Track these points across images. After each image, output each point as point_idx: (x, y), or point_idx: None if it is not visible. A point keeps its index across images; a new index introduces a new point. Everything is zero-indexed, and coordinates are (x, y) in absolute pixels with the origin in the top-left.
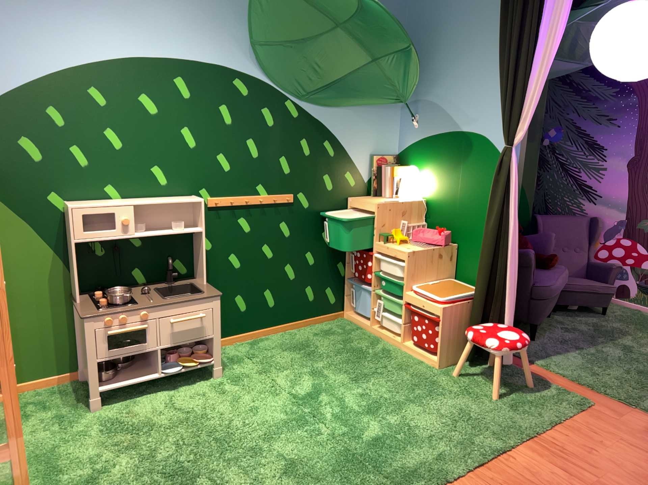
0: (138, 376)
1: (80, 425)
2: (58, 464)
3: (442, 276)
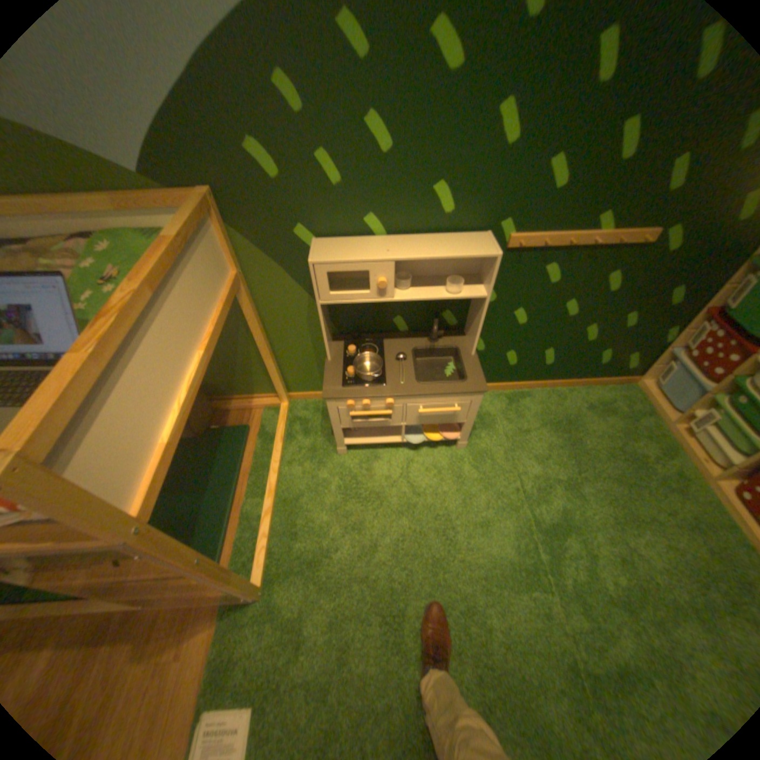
0: (381, 434)
1: (325, 470)
2: (296, 522)
3: None
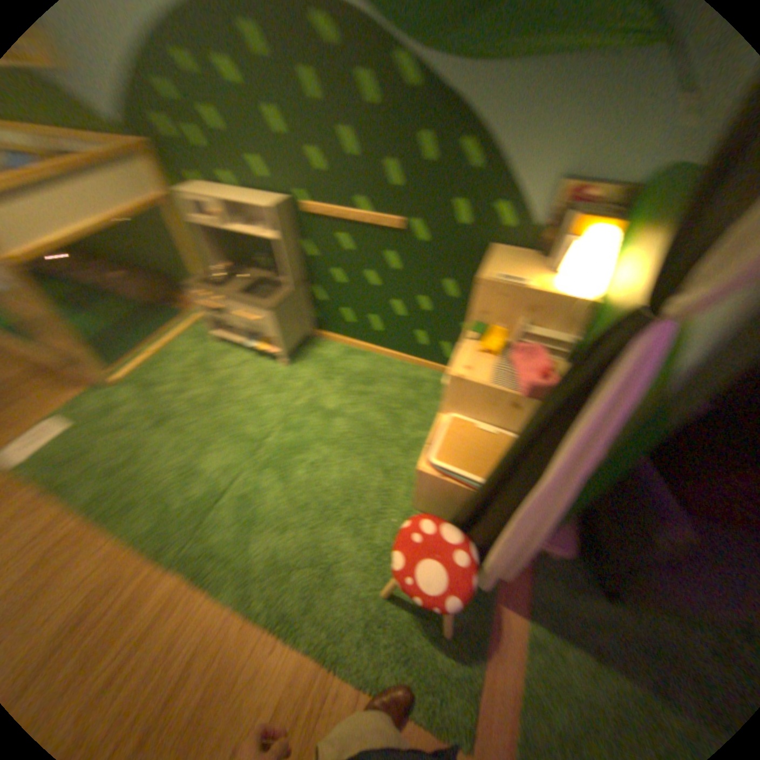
0: (234, 337)
1: (195, 349)
2: (156, 366)
3: (510, 429)
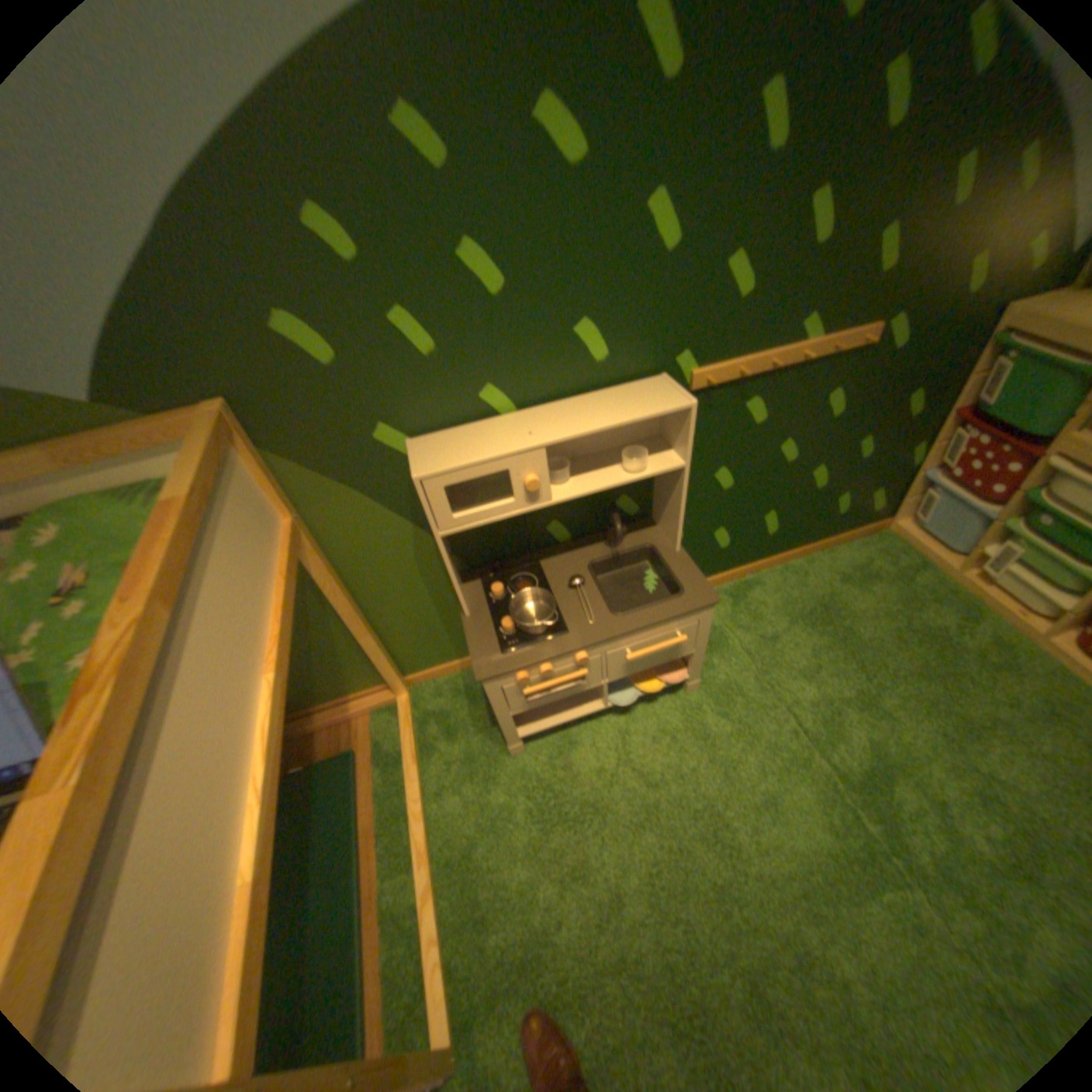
0: (571, 704)
1: (499, 789)
2: (478, 897)
3: None
